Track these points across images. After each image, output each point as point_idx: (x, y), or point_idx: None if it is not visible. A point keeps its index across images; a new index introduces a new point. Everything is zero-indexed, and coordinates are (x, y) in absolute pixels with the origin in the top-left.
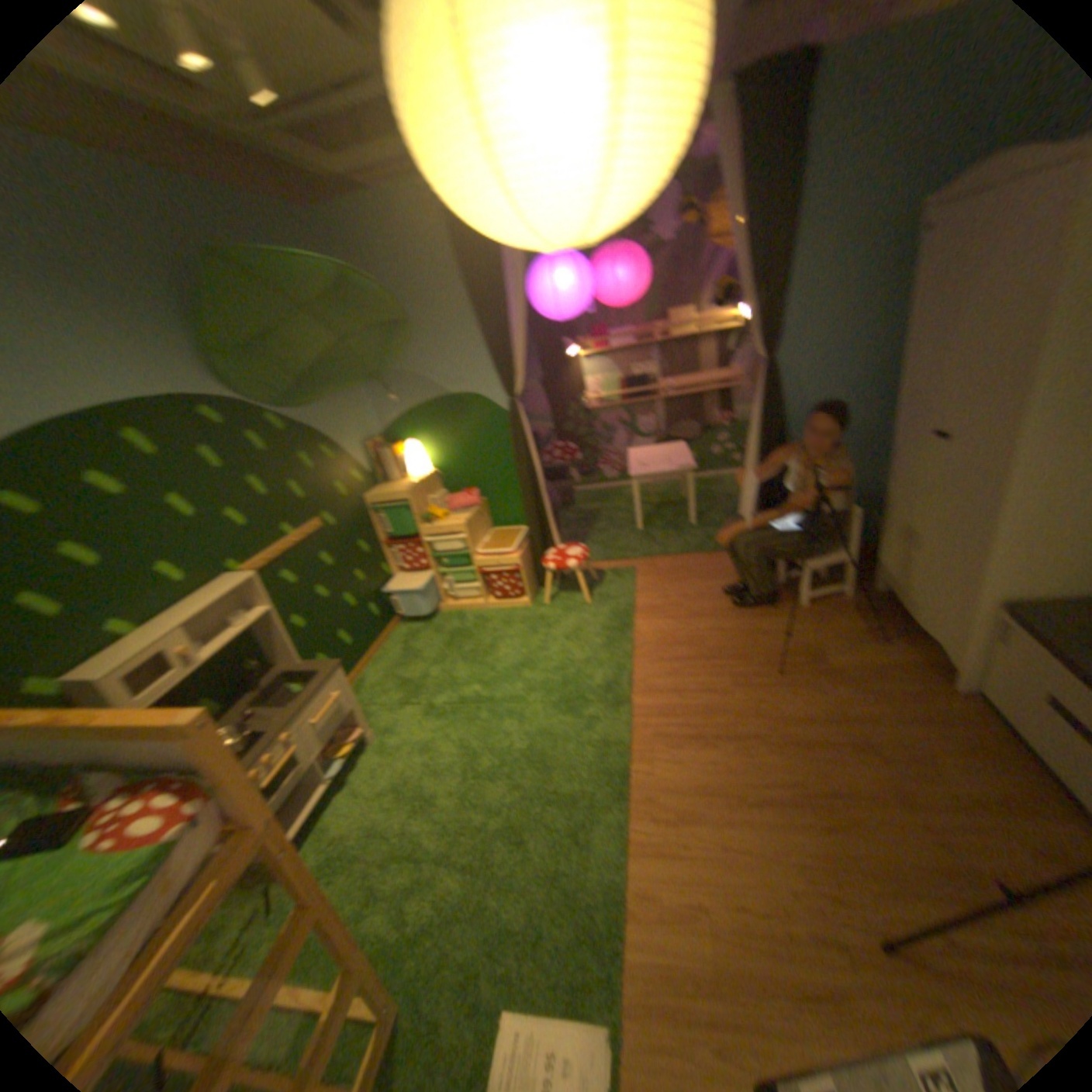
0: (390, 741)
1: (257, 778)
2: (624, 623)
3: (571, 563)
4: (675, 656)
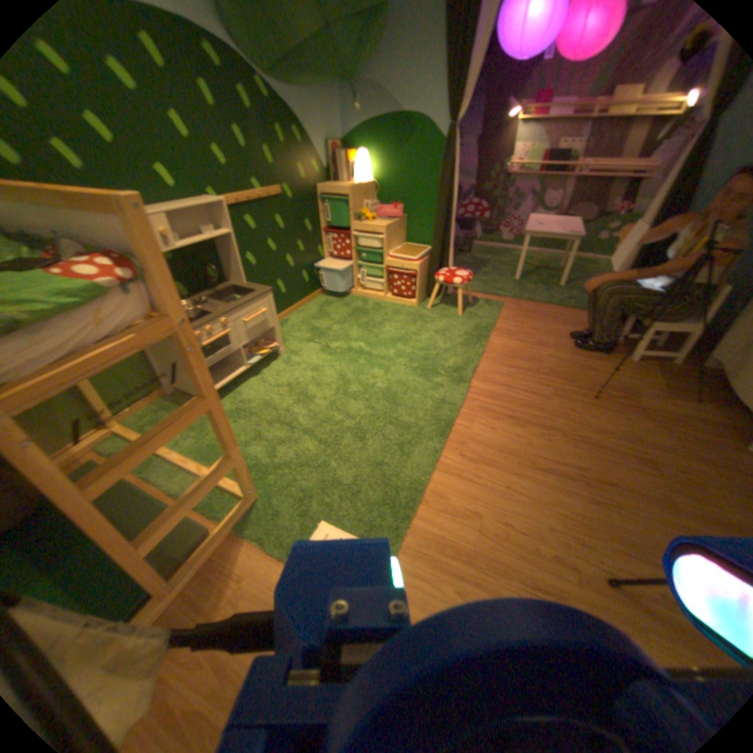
0: (293, 358)
1: (199, 338)
2: (480, 335)
3: (455, 280)
4: (512, 365)
